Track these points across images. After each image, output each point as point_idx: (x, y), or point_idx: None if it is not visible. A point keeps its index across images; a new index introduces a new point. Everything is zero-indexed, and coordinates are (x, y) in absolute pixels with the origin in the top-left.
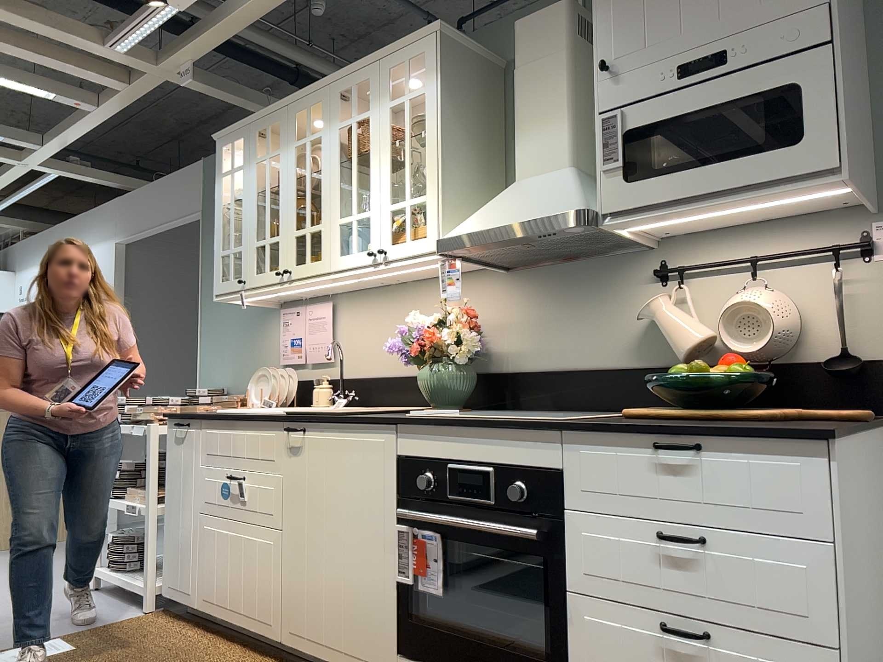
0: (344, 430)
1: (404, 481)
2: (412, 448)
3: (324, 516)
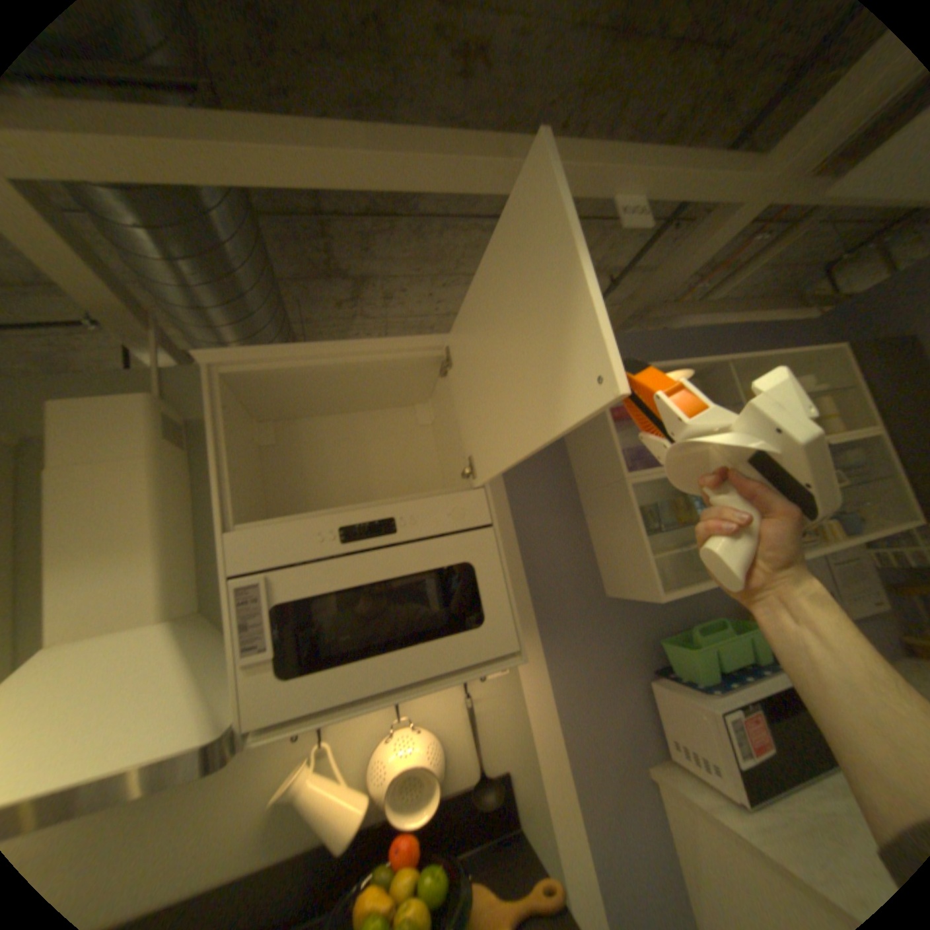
0: None
1: None
2: None
3: None
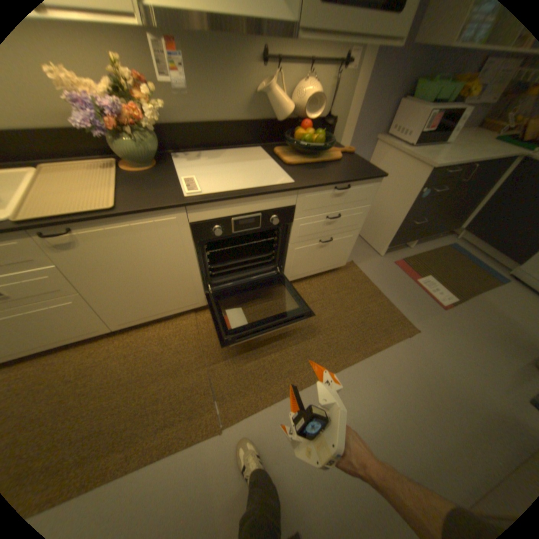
0: (128, 219)
1: (198, 233)
2: (202, 216)
3: (126, 271)
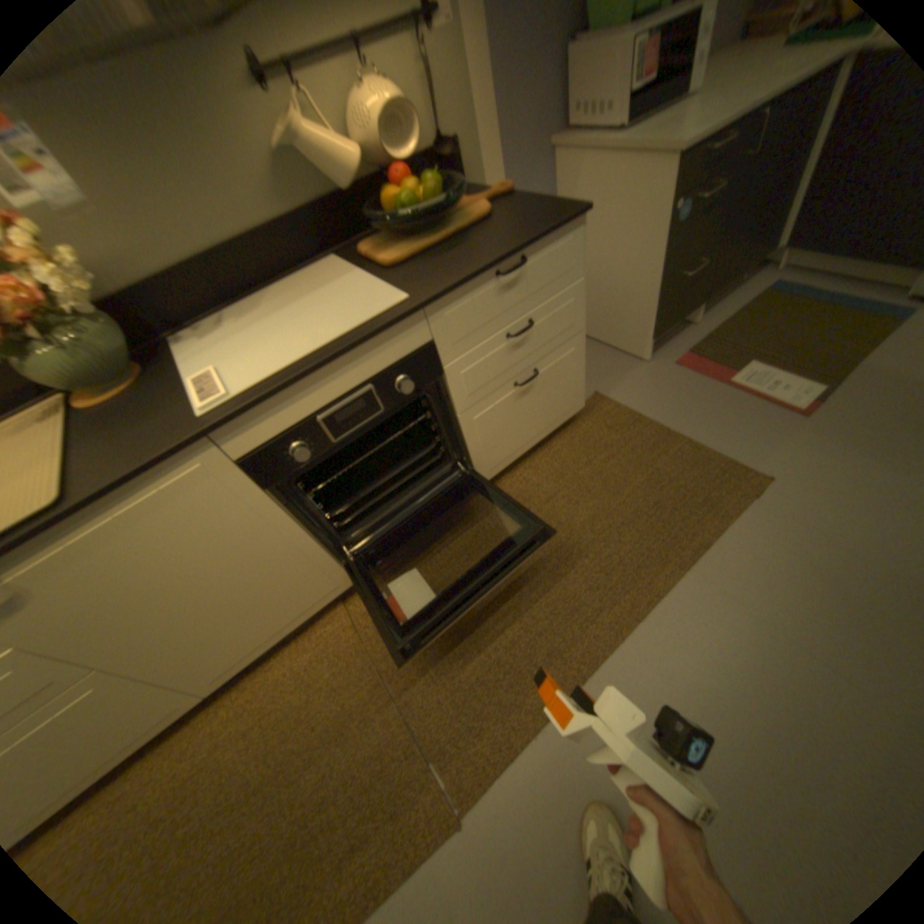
0: (105, 508)
1: (266, 473)
2: (255, 439)
3: (165, 595)
